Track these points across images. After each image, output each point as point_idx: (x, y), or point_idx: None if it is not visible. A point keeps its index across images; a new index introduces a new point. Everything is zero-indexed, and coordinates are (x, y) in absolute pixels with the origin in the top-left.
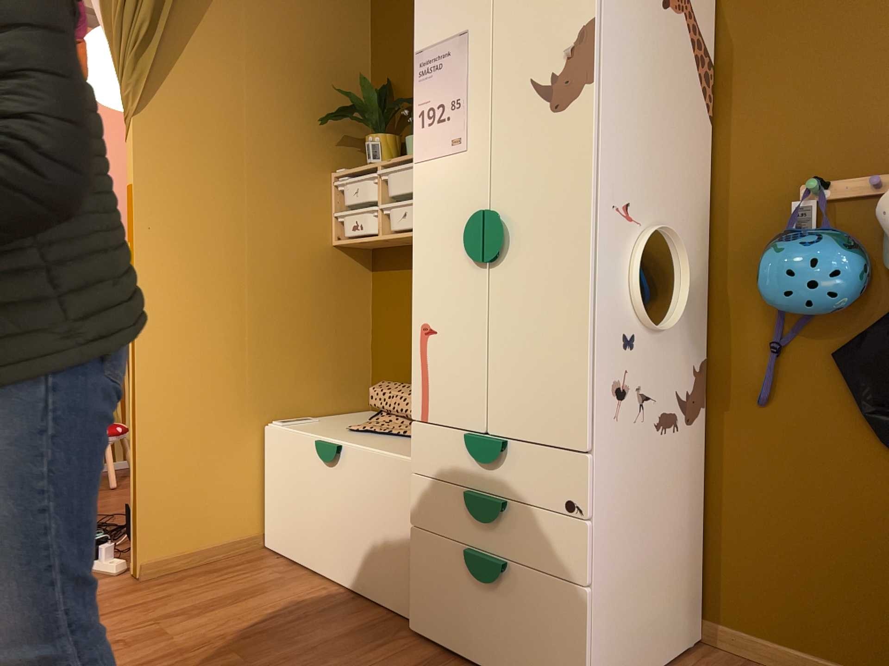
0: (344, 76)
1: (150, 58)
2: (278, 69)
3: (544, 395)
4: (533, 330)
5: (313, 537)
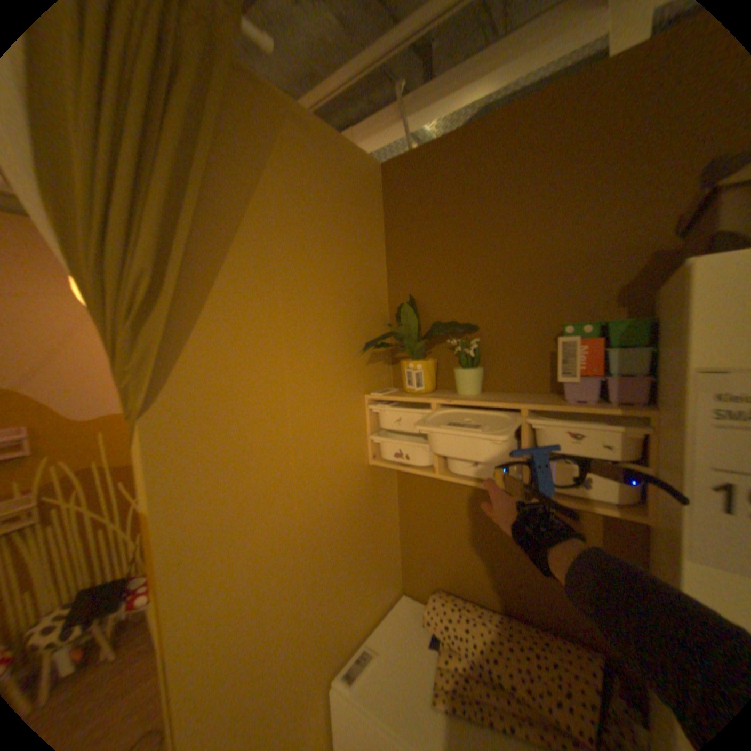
0: (368, 293)
1: (155, 325)
2: (313, 299)
3: None
4: None
5: None
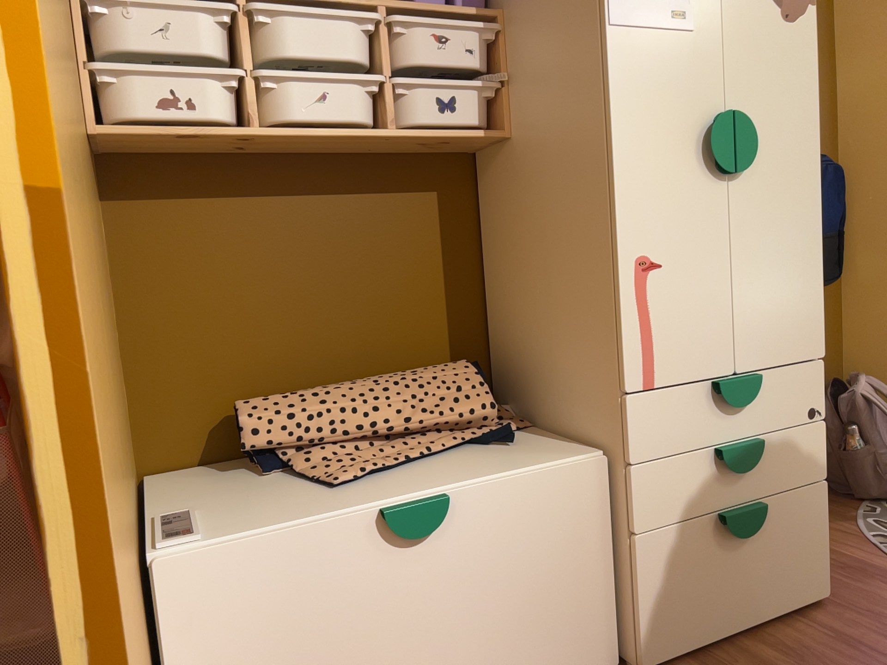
0: None
1: None
2: None
3: (789, 313)
4: (776, 249)
5: None
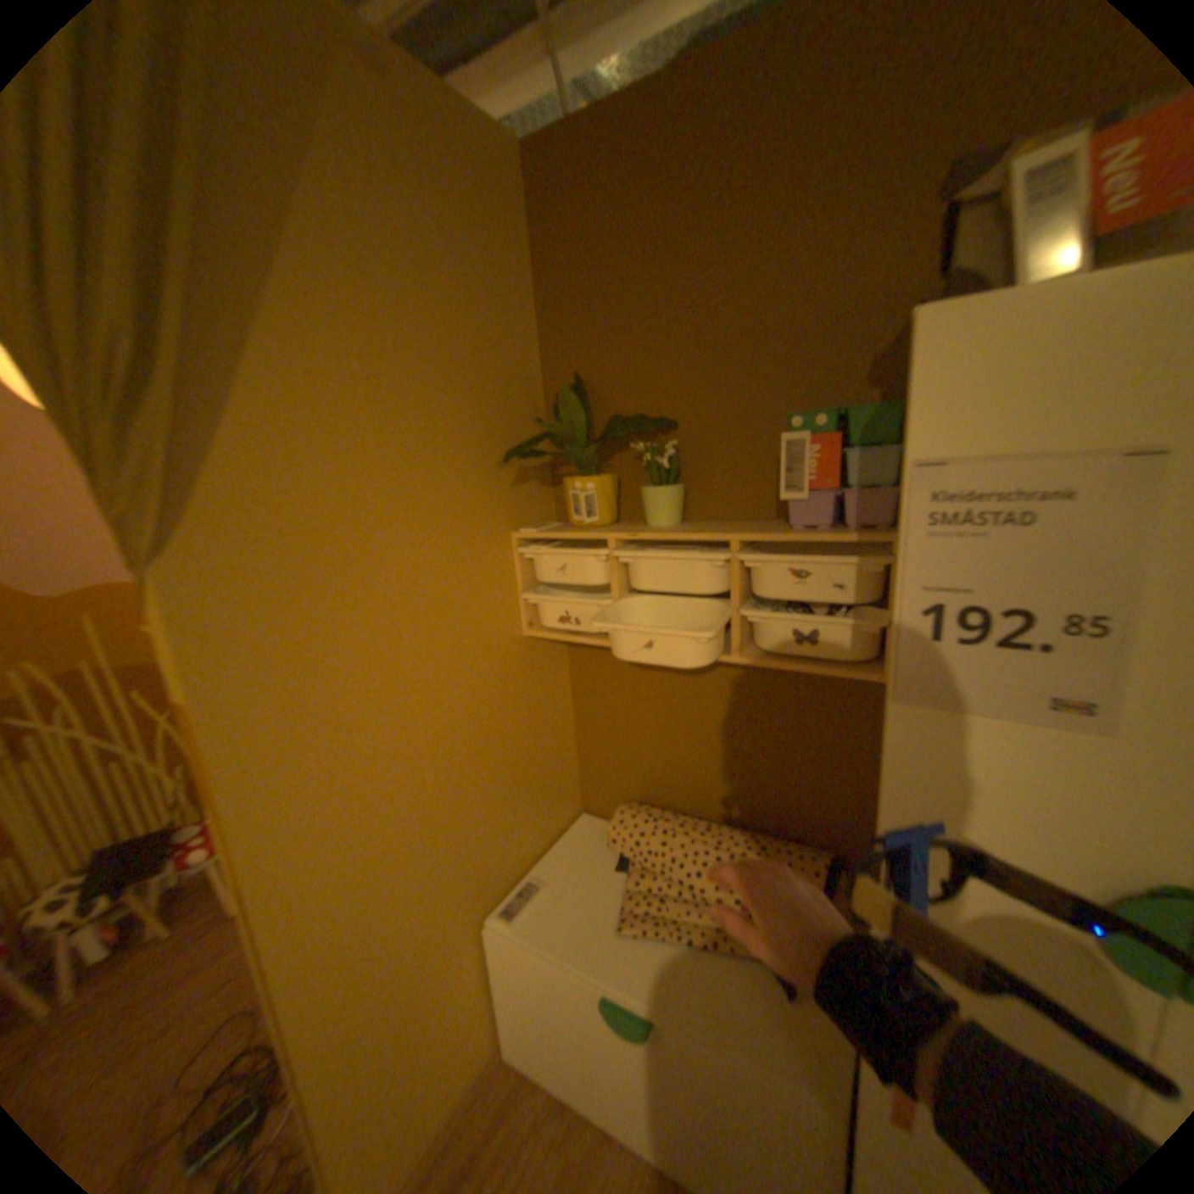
0: (509, 371)
1: (155, 419)
2: (416, 380)
3: None
4: None
5: (603, 1095)
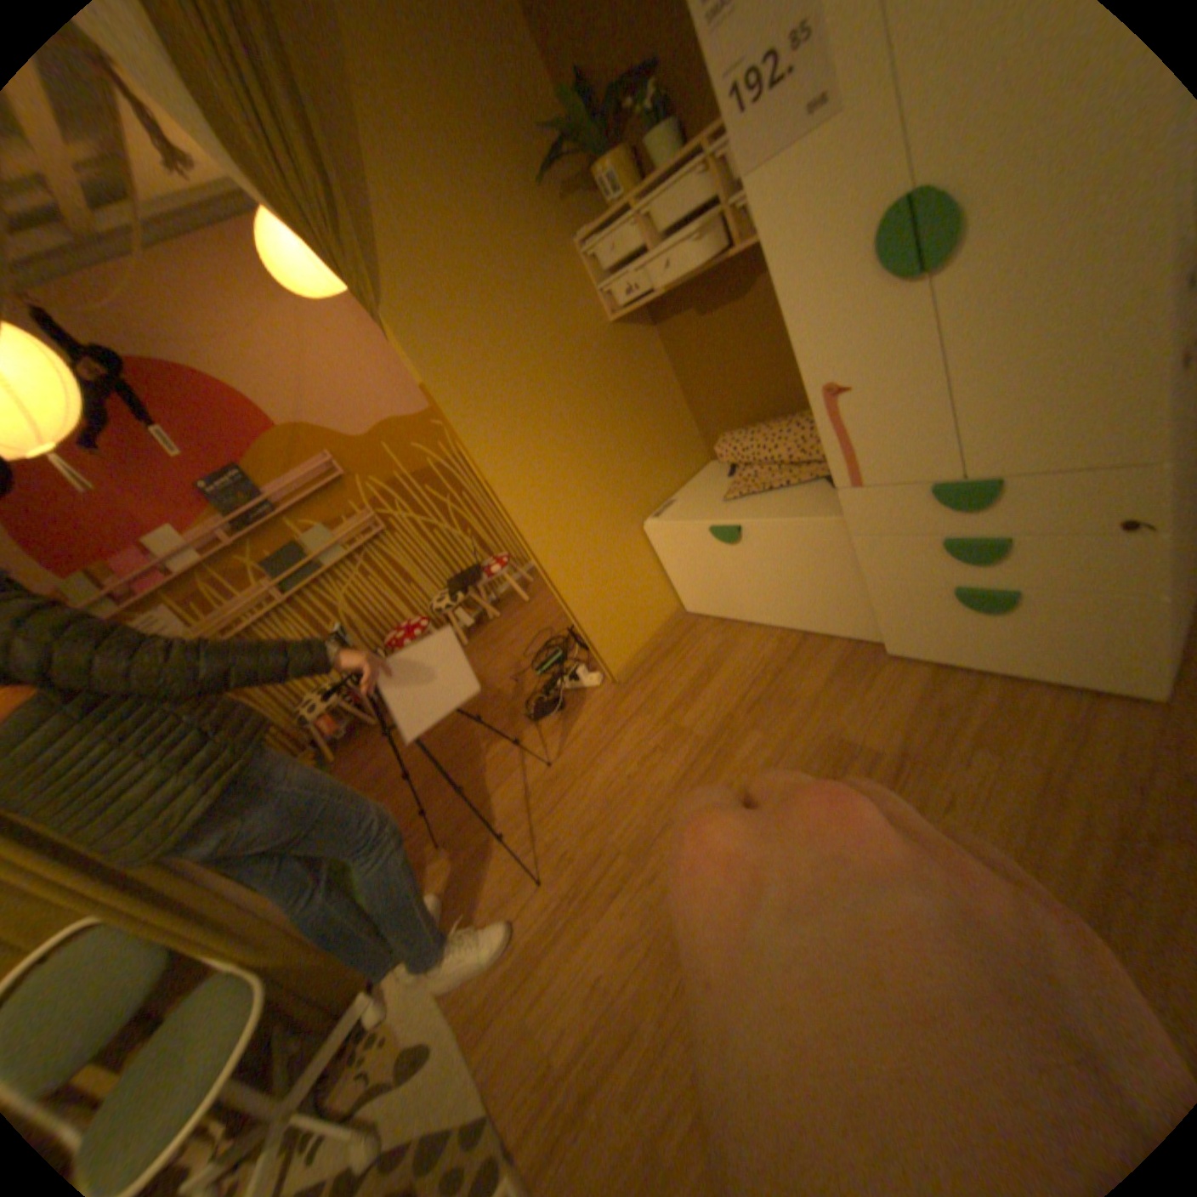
0: (522, 94)
1: (343, 223)
2: (458, 137)
3: (1068, 412)
4: (1034, 336)
5: (738, 596)
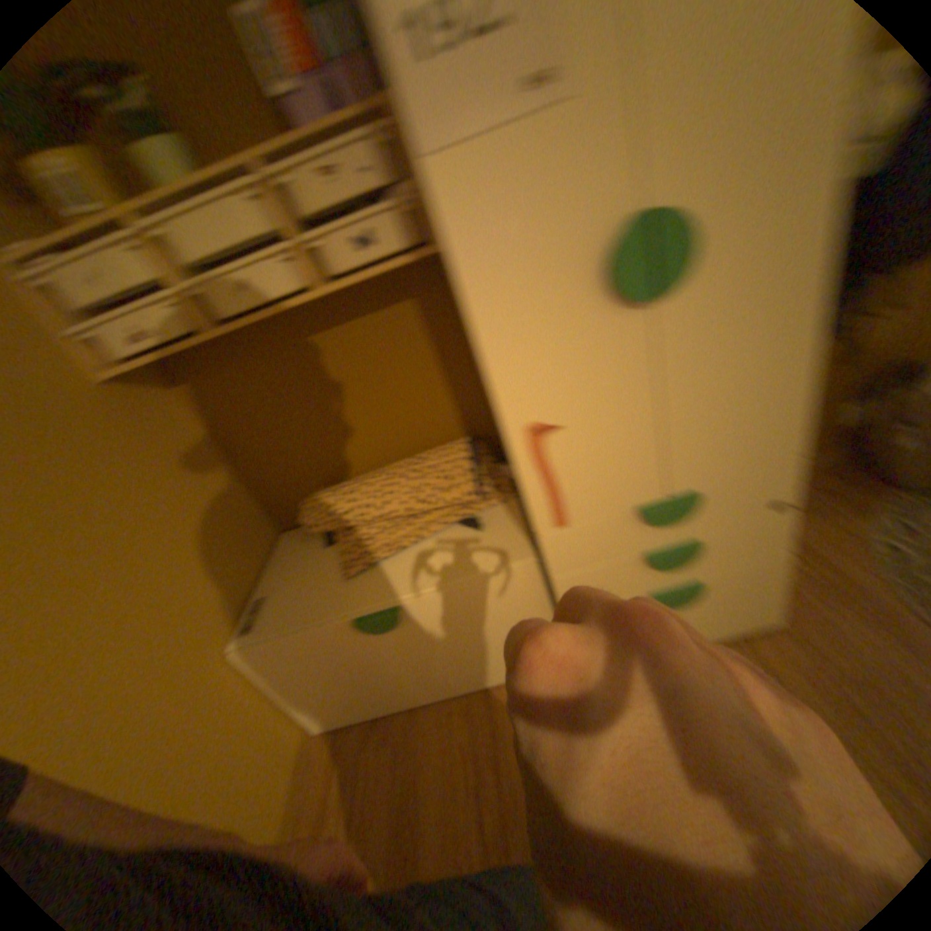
0: None
1: None
2: None
3: (750, 427)
4: (734, 364)
5: (396, 688)
